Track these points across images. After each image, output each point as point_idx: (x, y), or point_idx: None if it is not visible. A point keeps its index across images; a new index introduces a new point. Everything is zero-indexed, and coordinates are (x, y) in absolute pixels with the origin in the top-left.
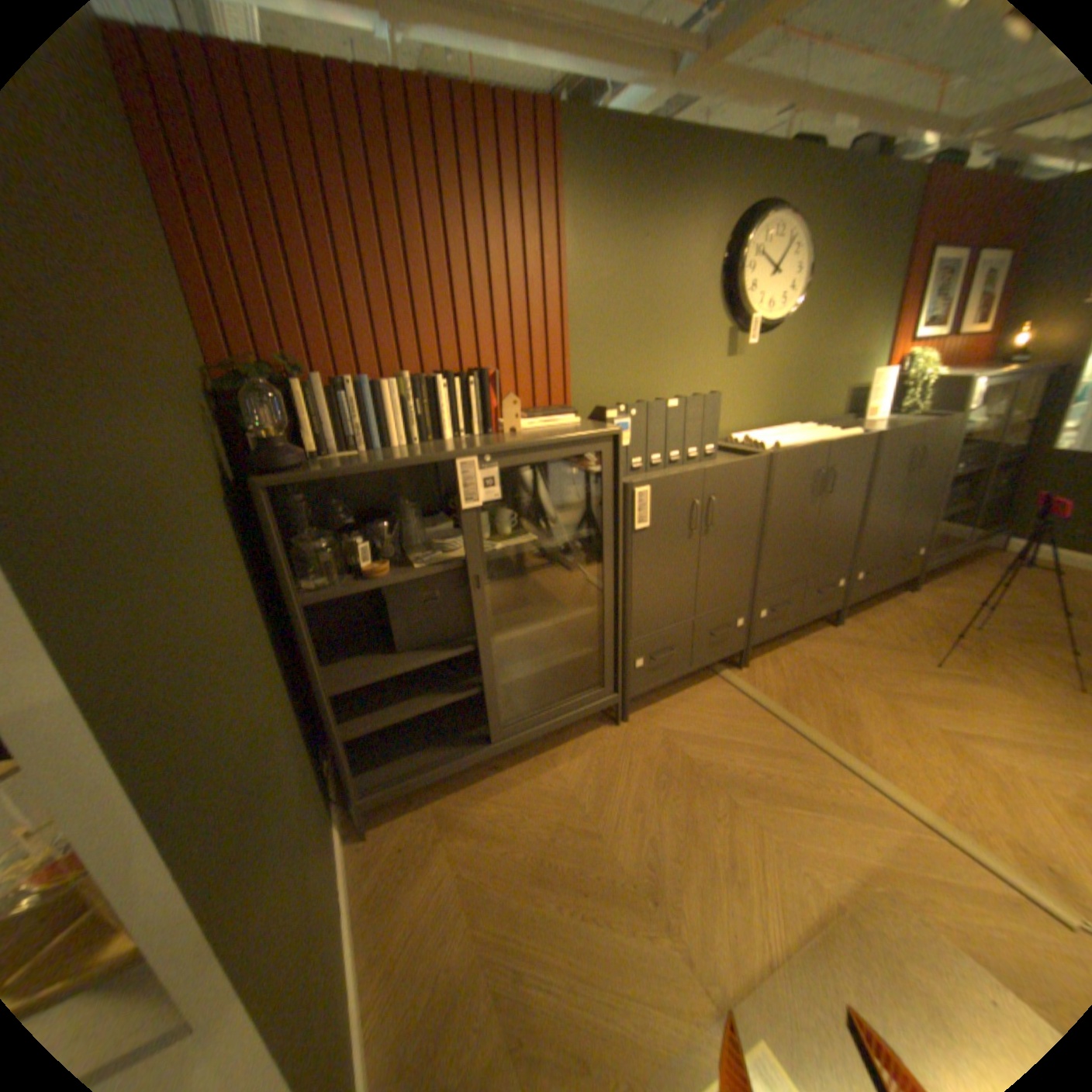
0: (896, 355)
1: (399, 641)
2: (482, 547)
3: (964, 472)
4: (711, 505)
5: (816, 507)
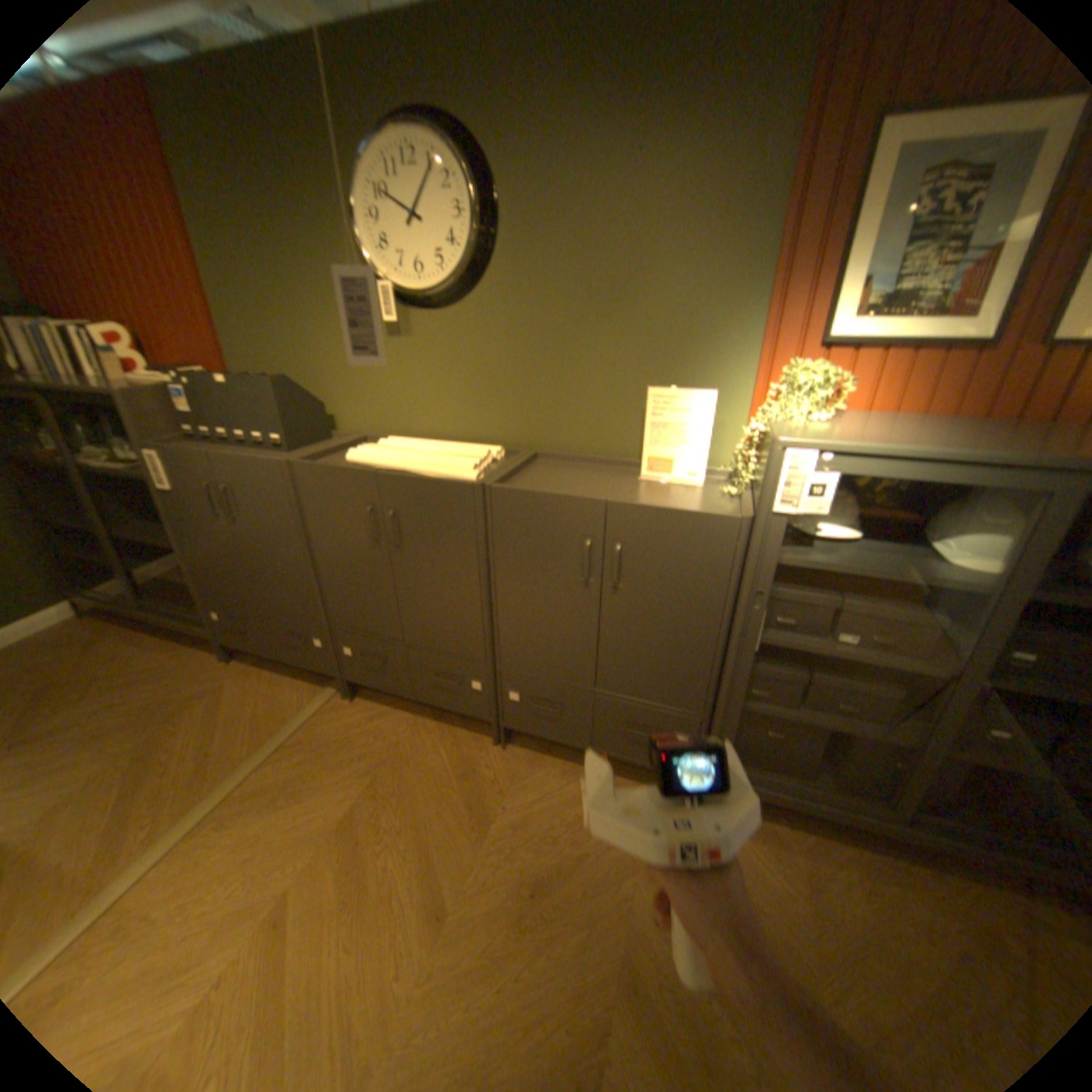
0: (767, 367)
1: (82, 508)
2: (96, 461)
3: (840, 653)
4: (223, 493)
5: (379, 553)
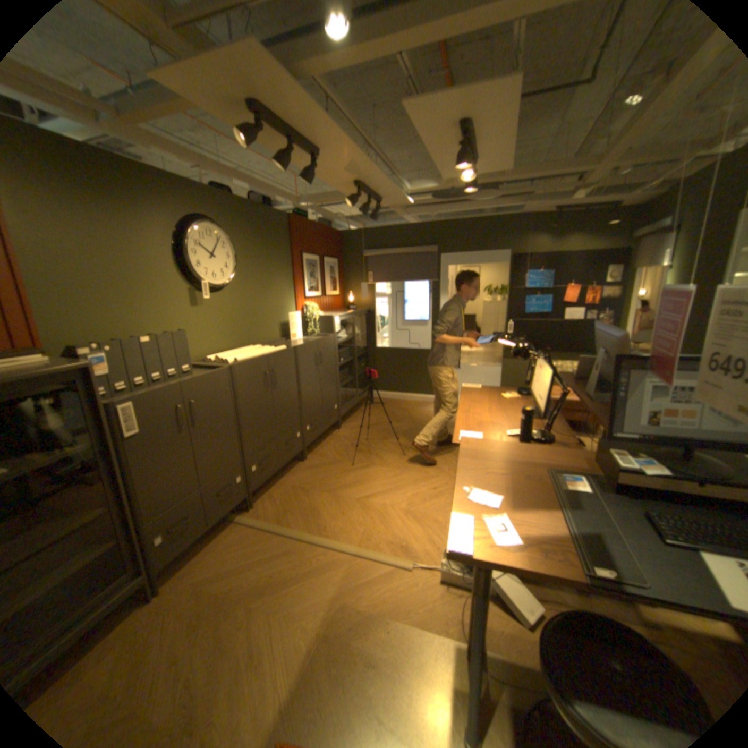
0: (299, 305)
1: None
2: None
3: (344, 363)
4: (193, 405)
5: (269, 393)
